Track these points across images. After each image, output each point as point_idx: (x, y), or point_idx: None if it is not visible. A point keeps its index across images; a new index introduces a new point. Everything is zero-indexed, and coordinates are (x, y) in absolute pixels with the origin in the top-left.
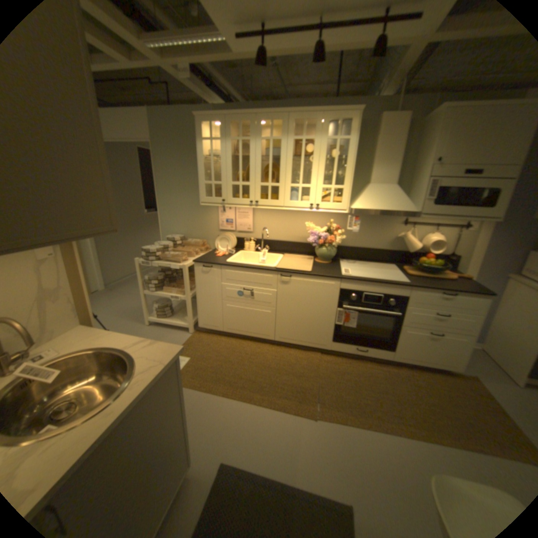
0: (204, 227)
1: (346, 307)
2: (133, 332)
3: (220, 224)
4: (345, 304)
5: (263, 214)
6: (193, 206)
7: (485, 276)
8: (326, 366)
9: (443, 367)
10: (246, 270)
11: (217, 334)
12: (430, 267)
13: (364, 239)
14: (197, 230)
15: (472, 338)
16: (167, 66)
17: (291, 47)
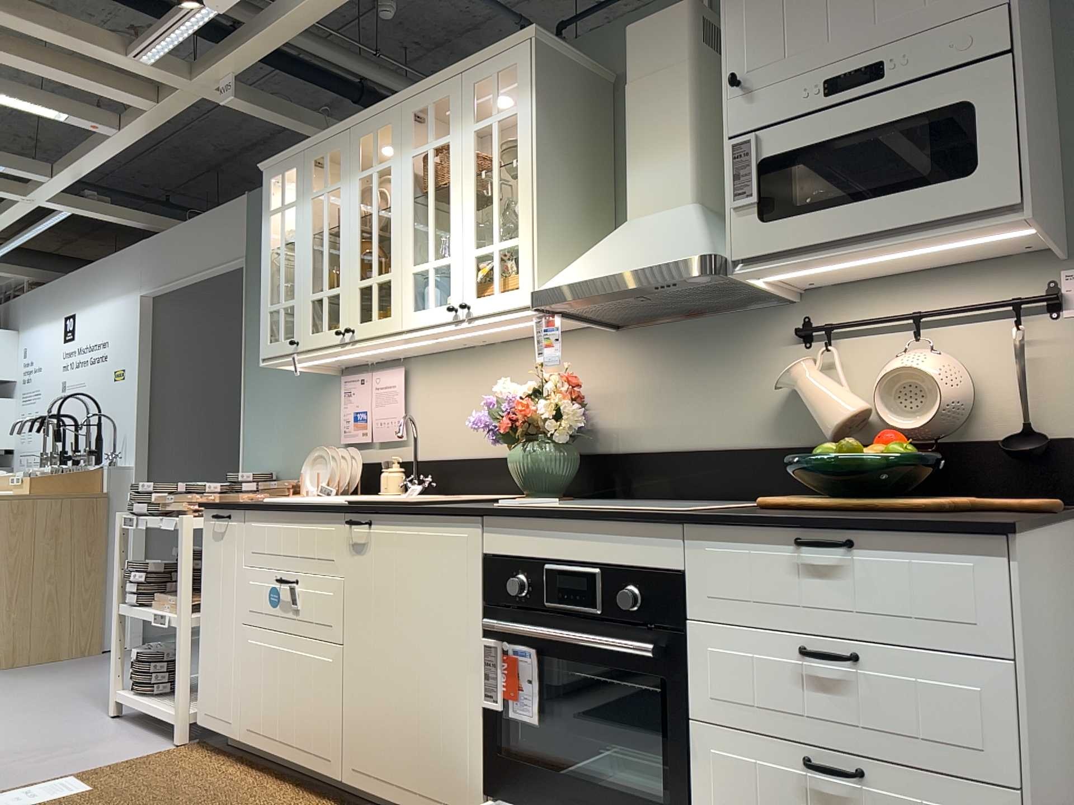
0: (317, 442)
1: (490, 625)
2: (66, 723)
3: (342, 428)
4: (502, 620)
5: (429, 384)
6: (301, 390)
7: None
8: None
9: None
10: (287, 518)
11: (239, 757)
12: (853, 474)
13: (686, 416)
14: (304, 453)
15: (1004, 801)
16: (214, 94)
17: None
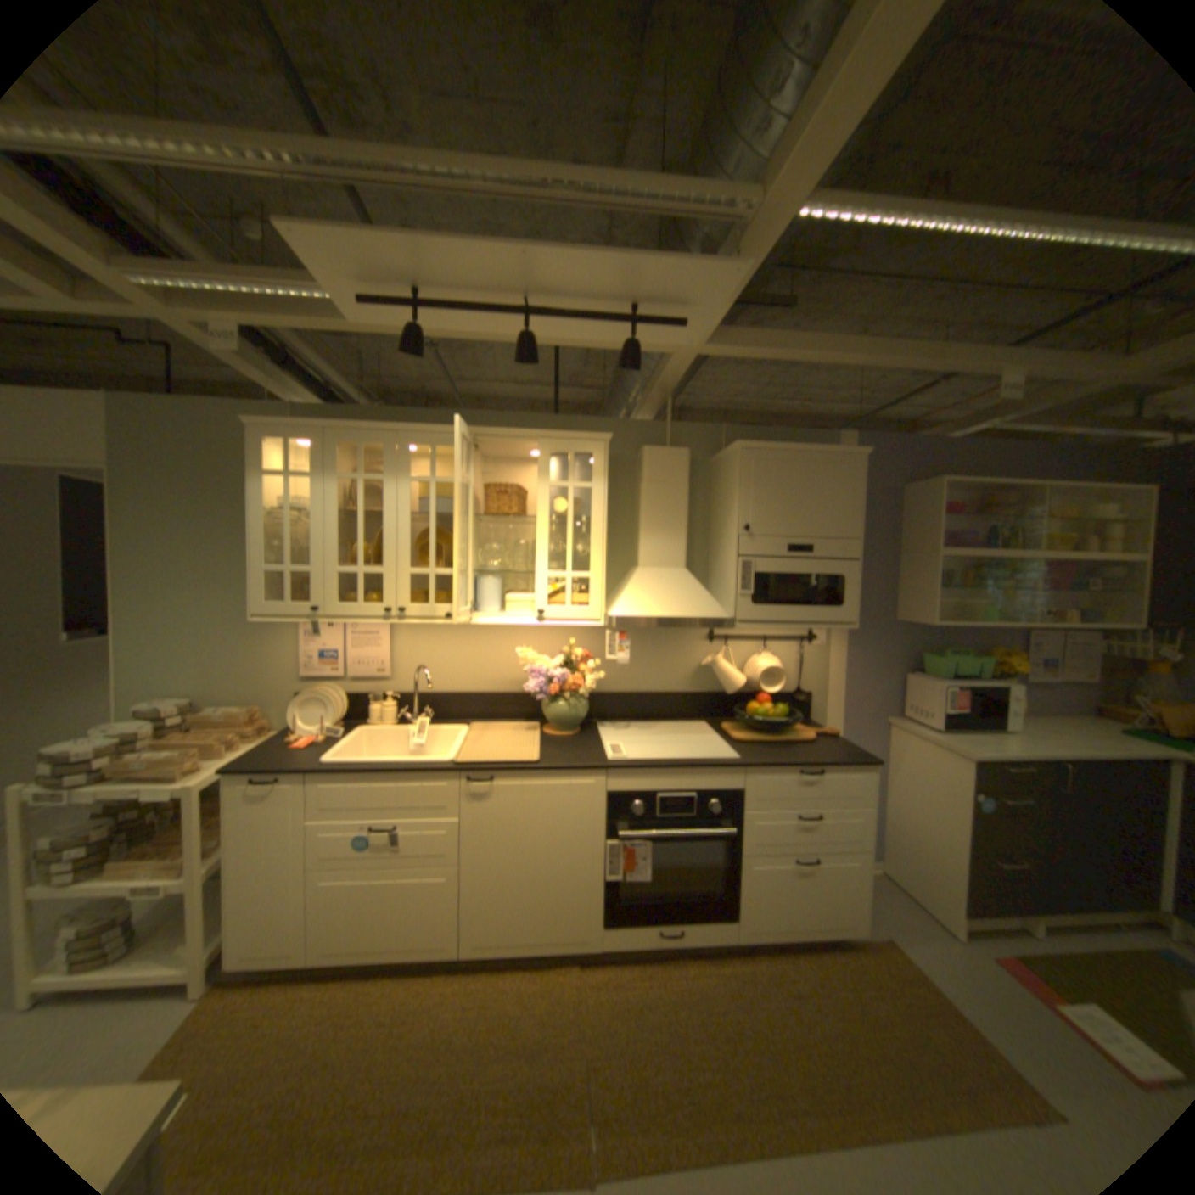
0: (259, 671)
1: (625, 835)
2: None
3: (304, 663)
4: (622, 828)
5: (418, 634)
6: (228, 621)
7: (855, 727)
8: (597, 1002)
9: (832, 936)
10: (379, 778)
11: (286, 978)
12: (768, 722)
13: (641, 673)
14: (236, 681)
15: (866, 859)
16: (184, 322)
17: (472, 330)
